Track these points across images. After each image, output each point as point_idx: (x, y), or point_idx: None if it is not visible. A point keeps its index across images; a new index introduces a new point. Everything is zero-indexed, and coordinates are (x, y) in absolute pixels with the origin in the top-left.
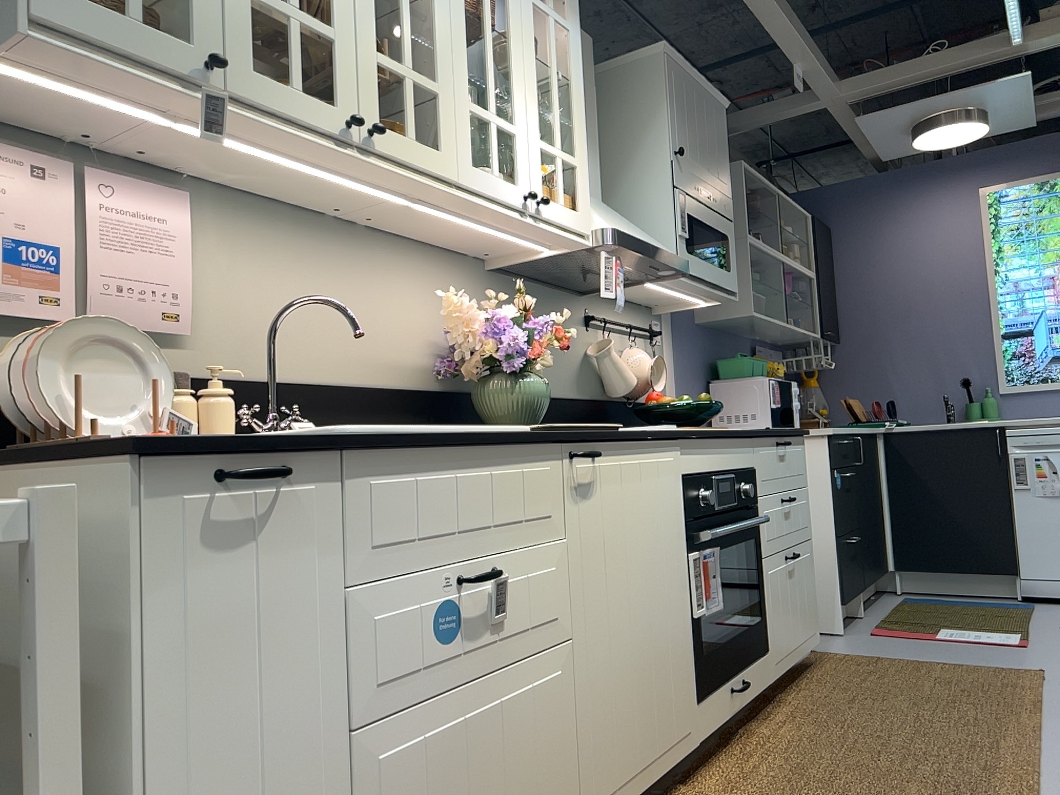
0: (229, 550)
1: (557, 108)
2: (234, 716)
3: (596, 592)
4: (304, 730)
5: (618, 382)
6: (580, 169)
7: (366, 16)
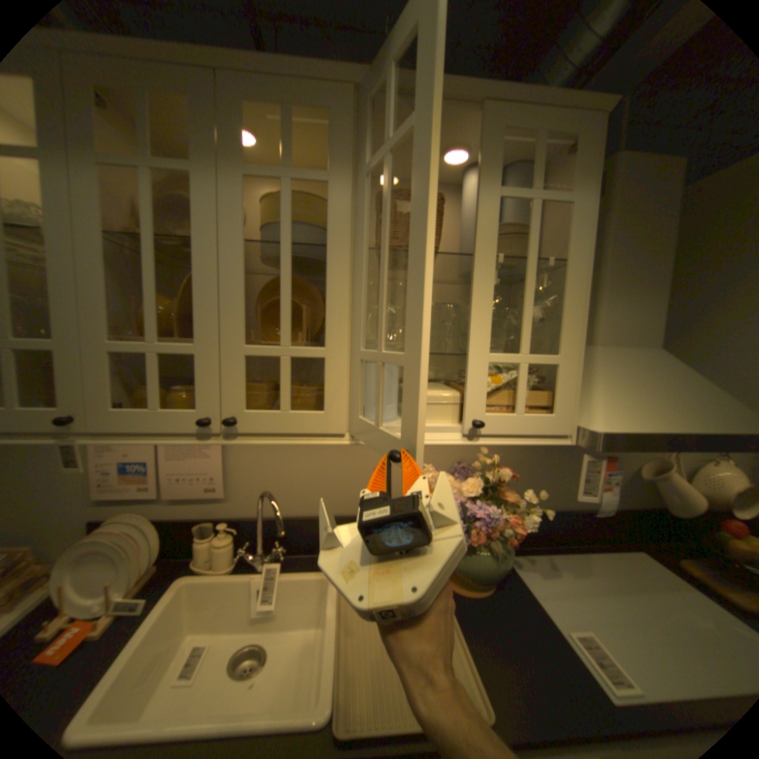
0: None
1: (528, 307)
2: None
3: None
4: None
5: (674, 504)
6: (561, 366)
7: (231, 315)
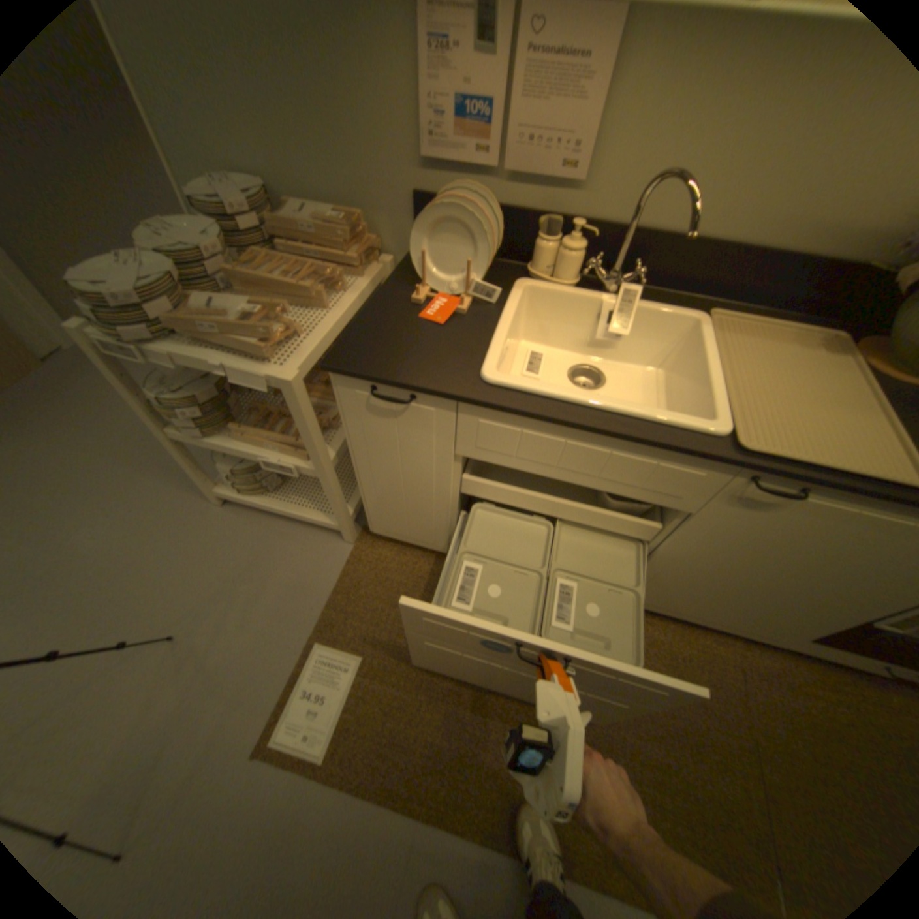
0: (386, 419)
1: None
2: (393, 467)
3: (713, 551)
4: (428, 486)
5: None
6: None
7: None
